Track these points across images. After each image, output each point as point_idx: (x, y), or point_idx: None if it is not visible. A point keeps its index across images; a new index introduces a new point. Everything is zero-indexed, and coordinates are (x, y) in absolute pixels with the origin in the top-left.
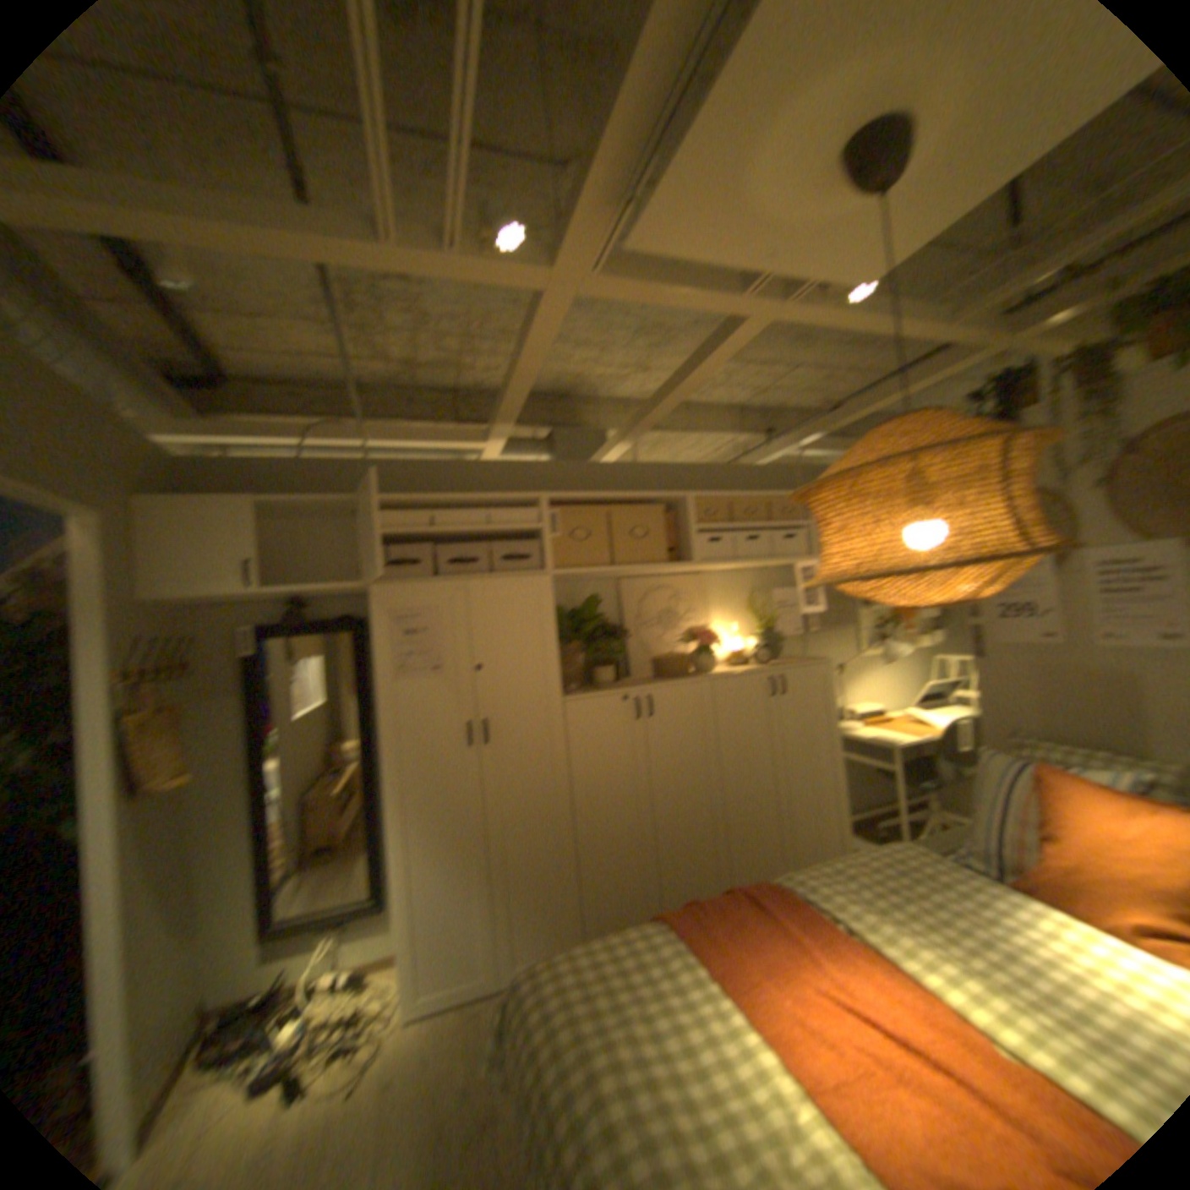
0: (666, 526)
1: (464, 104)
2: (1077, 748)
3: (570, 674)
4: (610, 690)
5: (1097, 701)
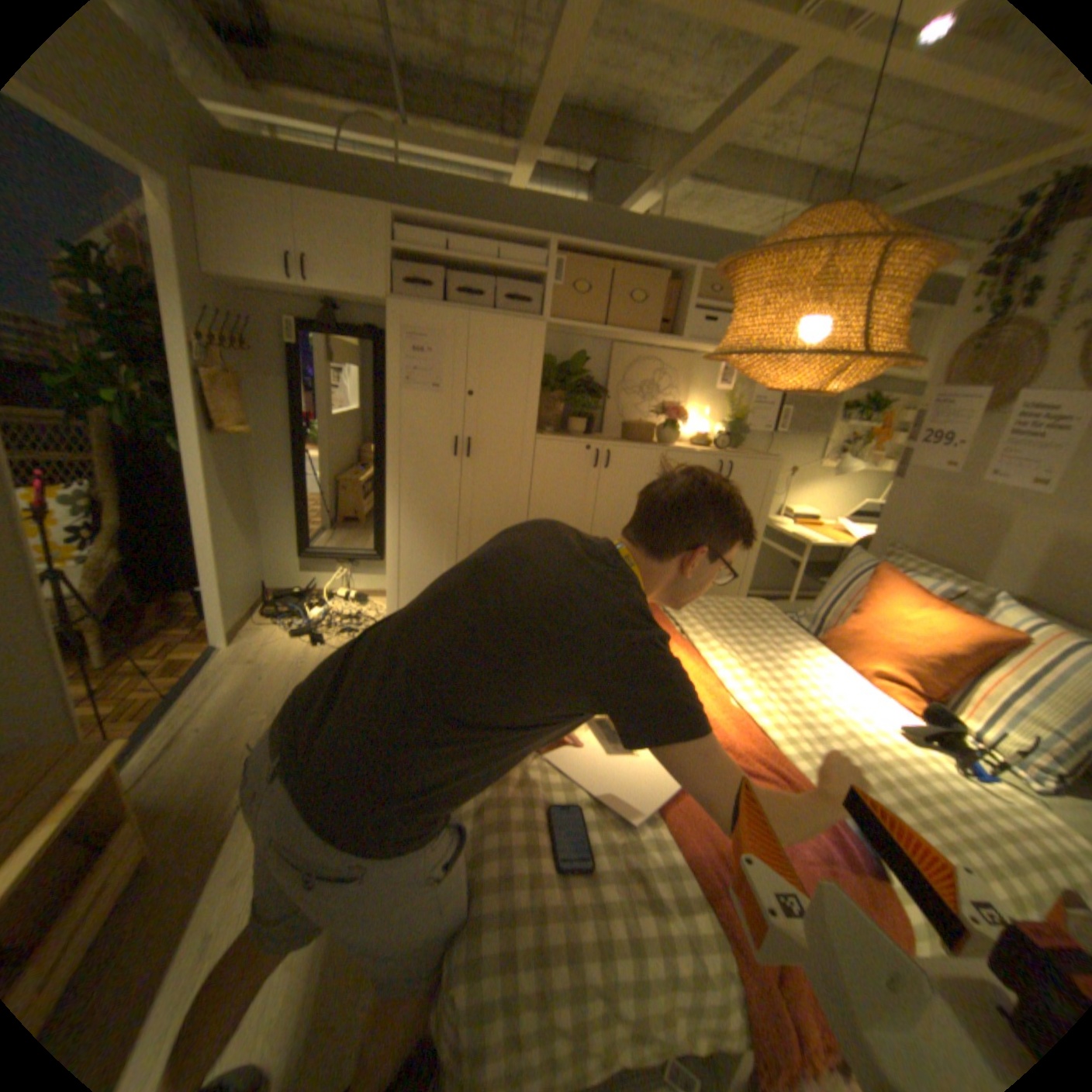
0: (668, 297)
1: None
2: (936, 566)
3: (548, 420)
4: (576, 440)
5: (971, 532)
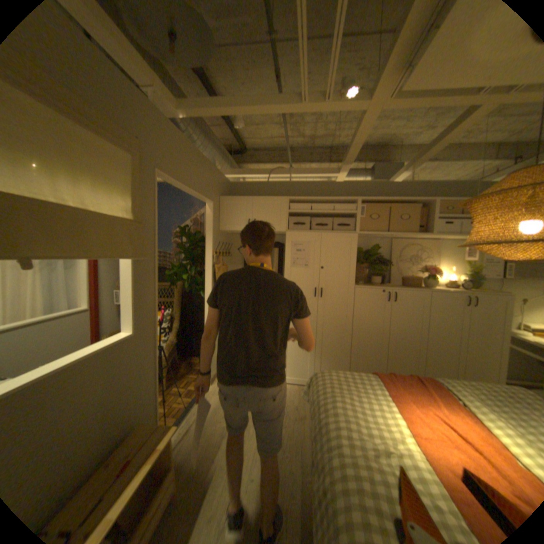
0: (421, 215)
1: (335, 51)
2: None
3: (360, 278)
4: (376, 287)
5: None
